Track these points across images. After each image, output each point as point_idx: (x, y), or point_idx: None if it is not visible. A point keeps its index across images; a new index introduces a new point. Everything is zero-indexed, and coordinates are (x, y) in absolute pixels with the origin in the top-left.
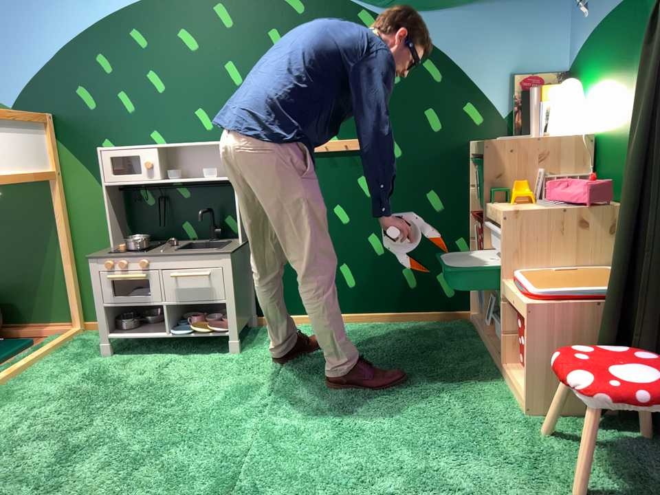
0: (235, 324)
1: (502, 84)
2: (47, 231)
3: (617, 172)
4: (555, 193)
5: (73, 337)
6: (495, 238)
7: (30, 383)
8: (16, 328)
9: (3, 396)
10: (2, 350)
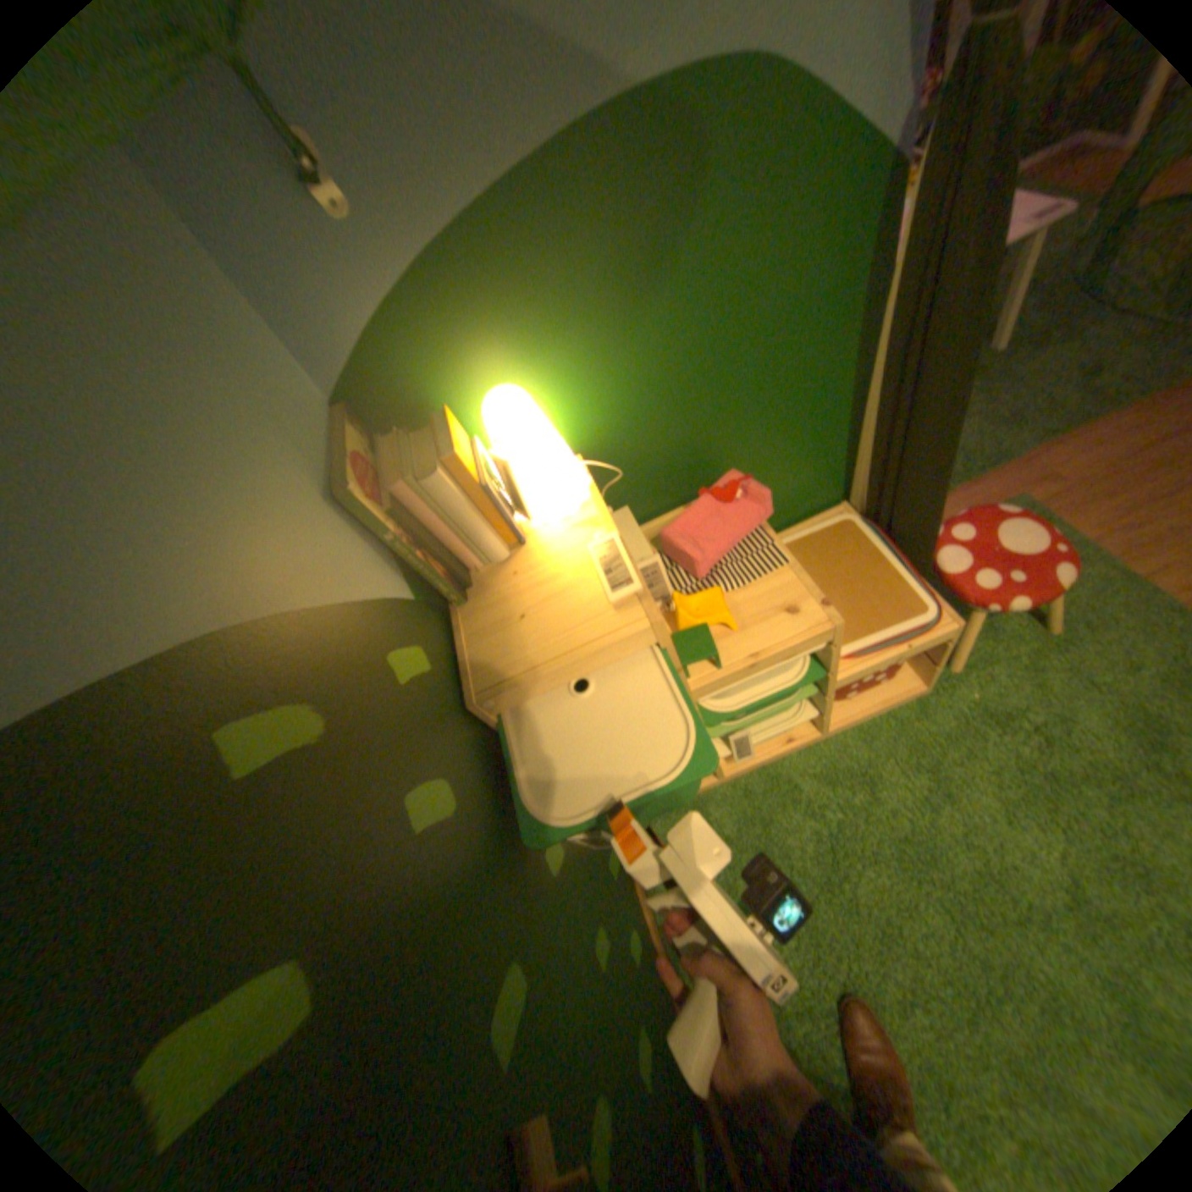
0: None
1: (350, 531)
2: None
3: (671, 466)
4: (714, 552)
5: None
6: (736, 687)
7: None
8: None
9: None
10: None
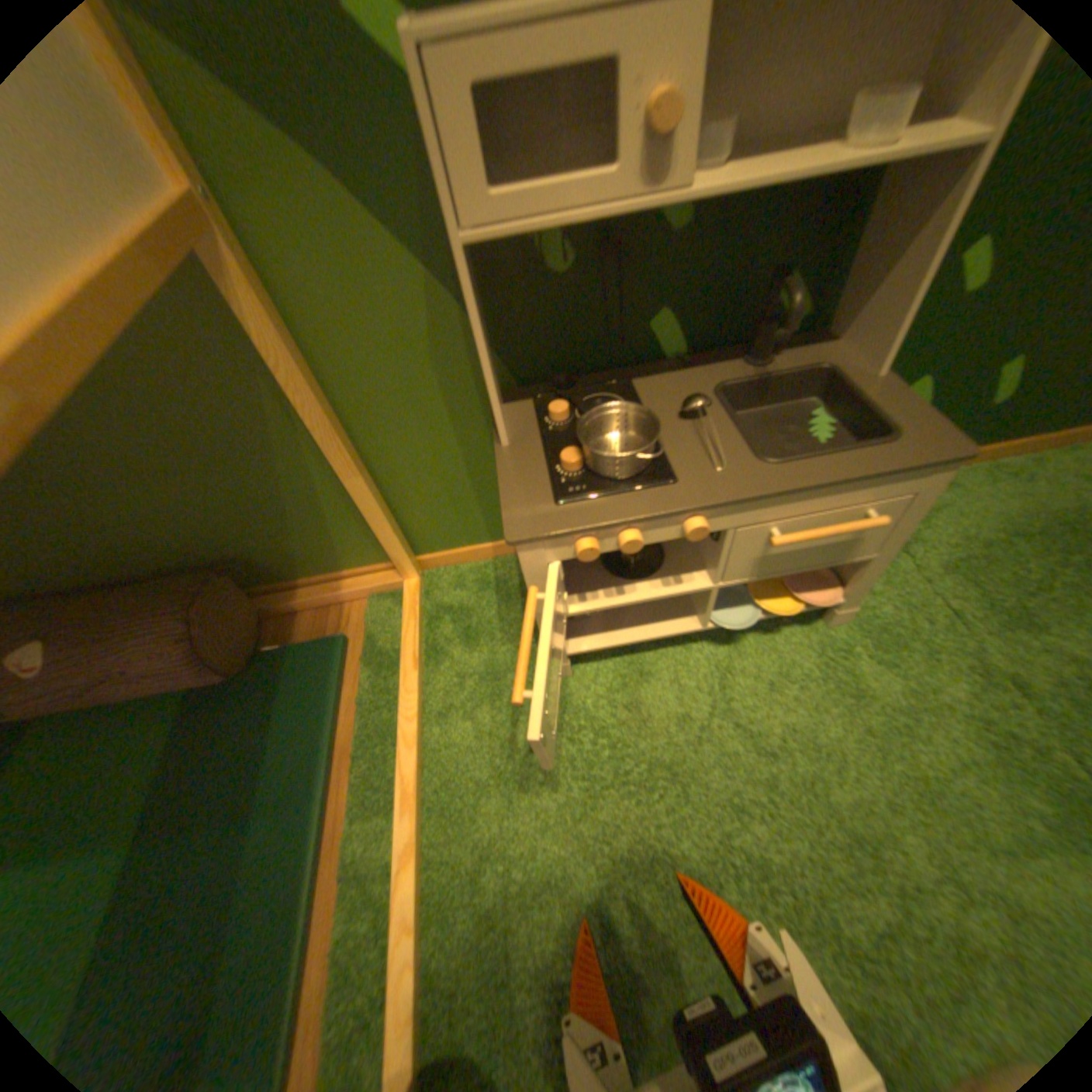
0: (874, 587)
1: None
2: (254, 400)
3: None
4: None
5: (425, 607)
6: None
7: (483, 826)
8: (277, 595)
9: (464, 900)
10: (310, 690)
